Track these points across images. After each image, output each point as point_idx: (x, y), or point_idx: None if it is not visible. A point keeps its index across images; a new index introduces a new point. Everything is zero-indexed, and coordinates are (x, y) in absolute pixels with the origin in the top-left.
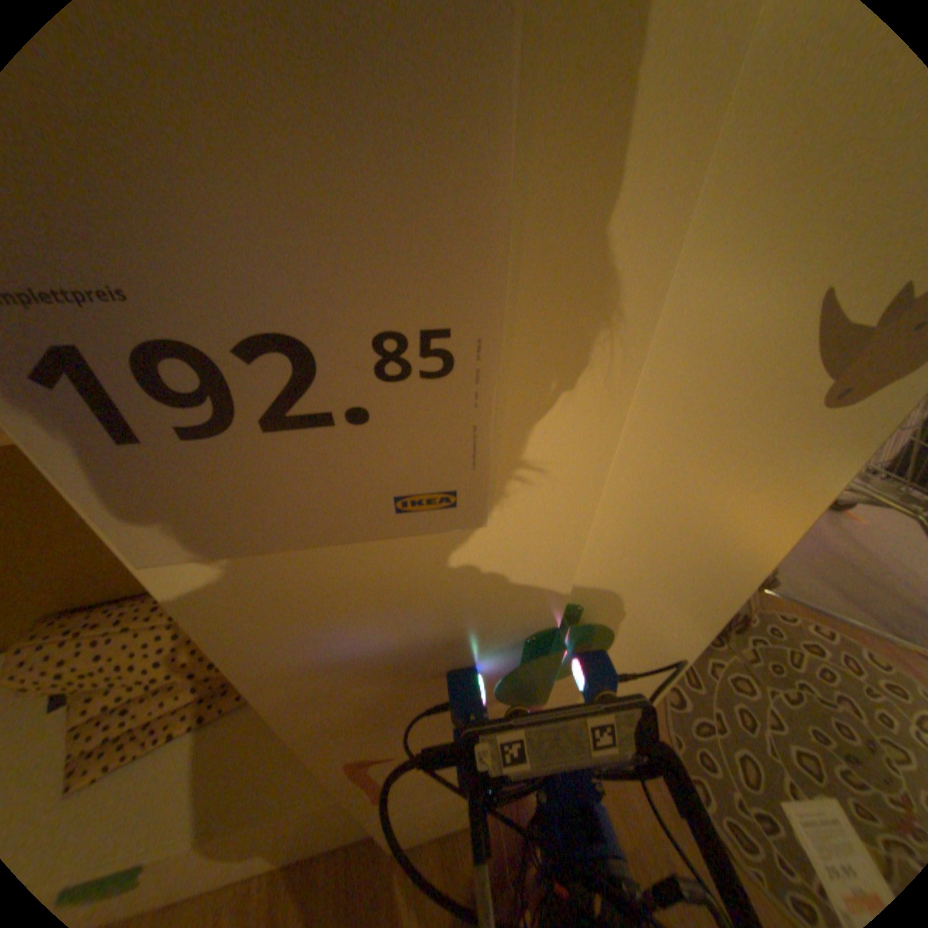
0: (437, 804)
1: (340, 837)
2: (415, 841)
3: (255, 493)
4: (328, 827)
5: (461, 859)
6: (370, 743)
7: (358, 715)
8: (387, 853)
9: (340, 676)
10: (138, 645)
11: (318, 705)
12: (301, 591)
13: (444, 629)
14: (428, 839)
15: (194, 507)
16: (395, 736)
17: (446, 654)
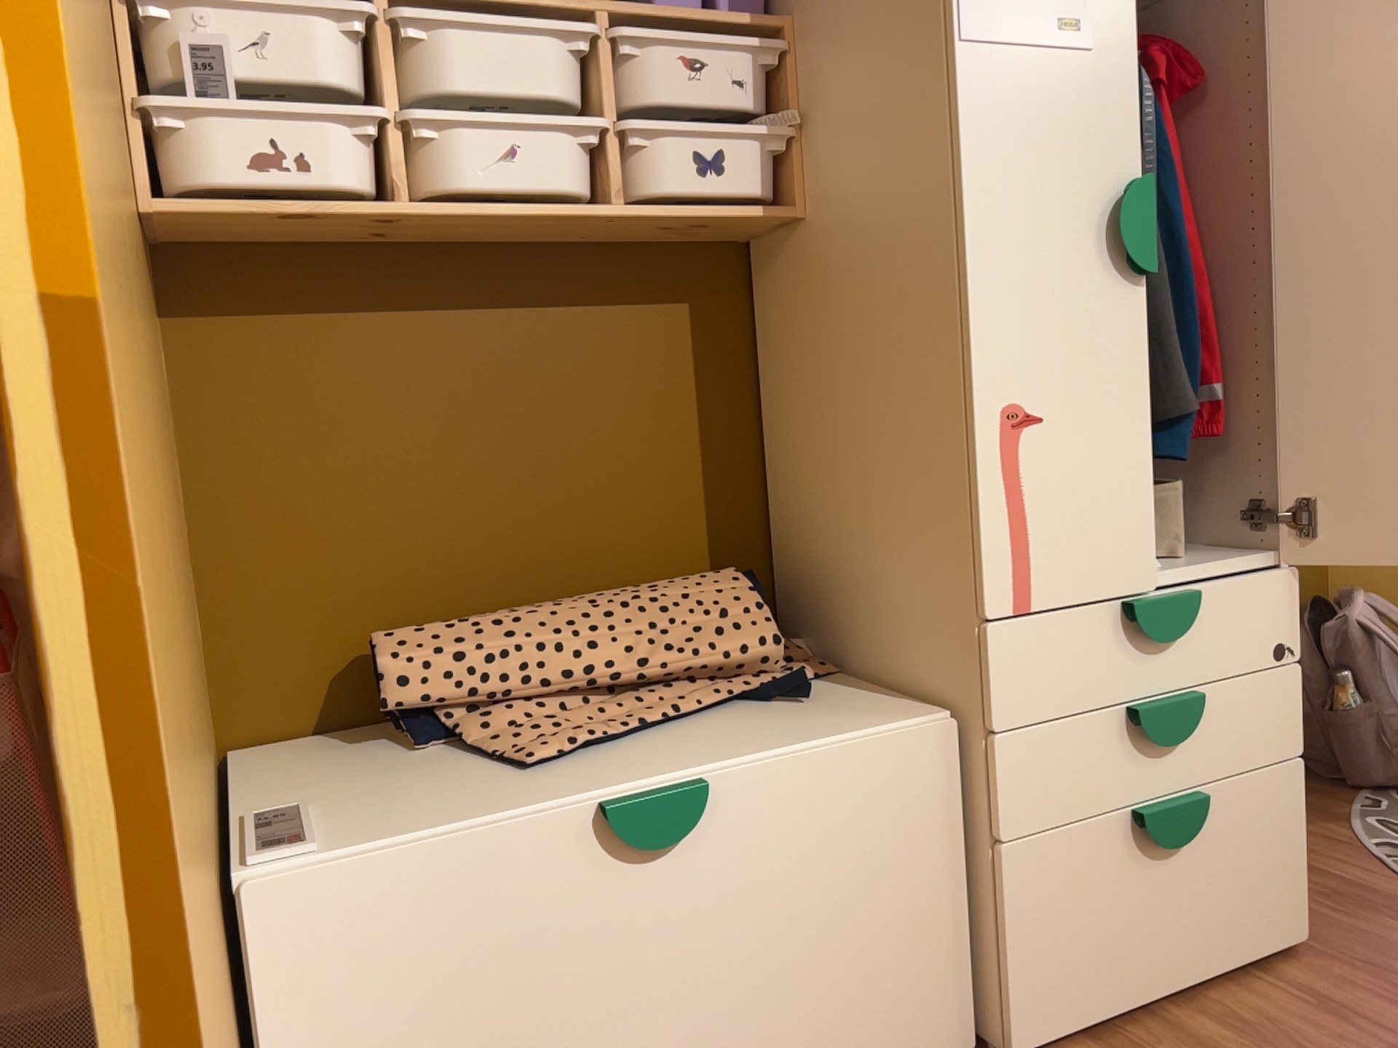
0: (1086, 737)
1: (925, 983)
2: (1059, 994)
3: (1009, 10)
4: (918, 876)
5: (1154, 1046)
6: (1028, 375)
7: (1023, 298)
8: (1015, 1042)
9: (1019, 214)
10: (561, 623)
11: (1001, 257)
12: (1012, 95)
13: (1080, 177)
14: (1078, 1018)
15: (988, 11)
16: (1047, 373)
17: (1082, 216)
